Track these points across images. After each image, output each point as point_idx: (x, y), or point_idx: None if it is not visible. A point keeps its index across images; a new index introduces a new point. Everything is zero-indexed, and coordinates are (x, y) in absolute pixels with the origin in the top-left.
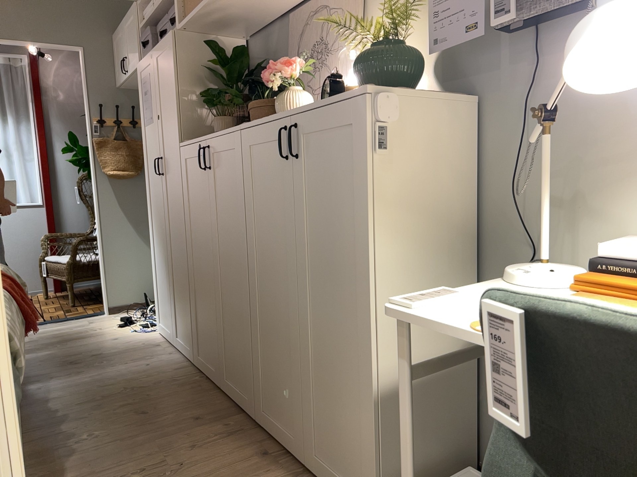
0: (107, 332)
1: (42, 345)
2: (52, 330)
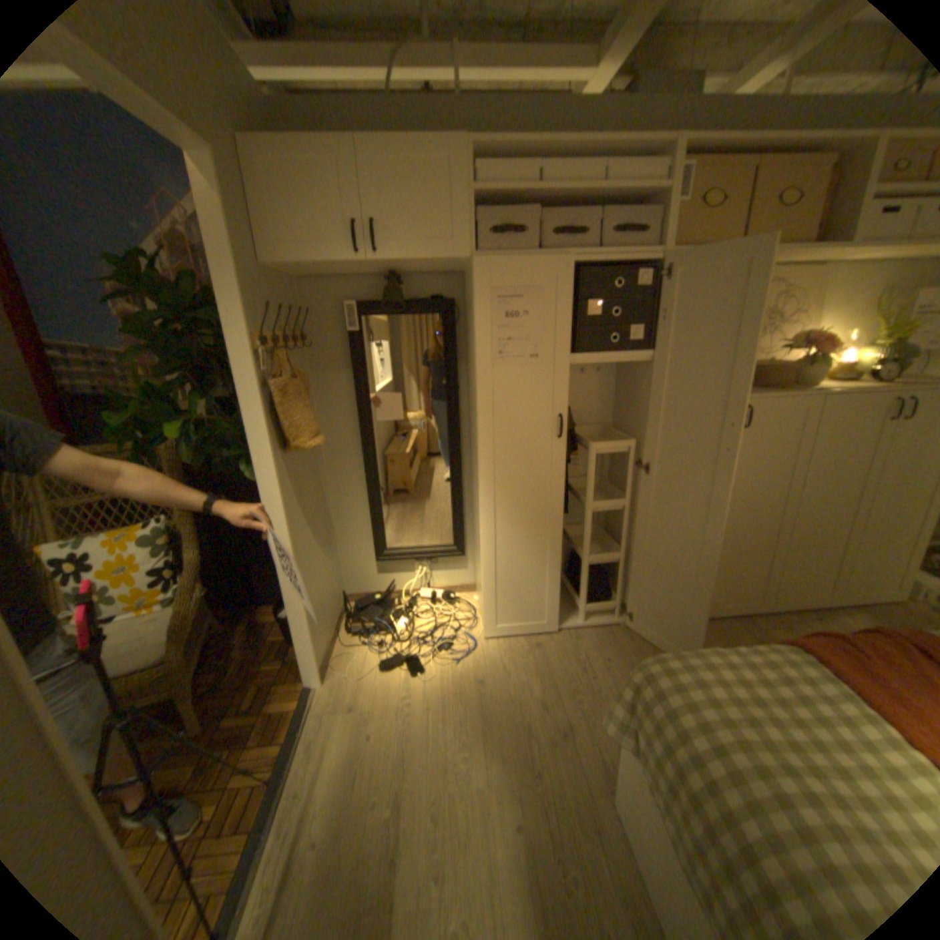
0: (436, 690)
1: (441, 782)
2: (350, 771)
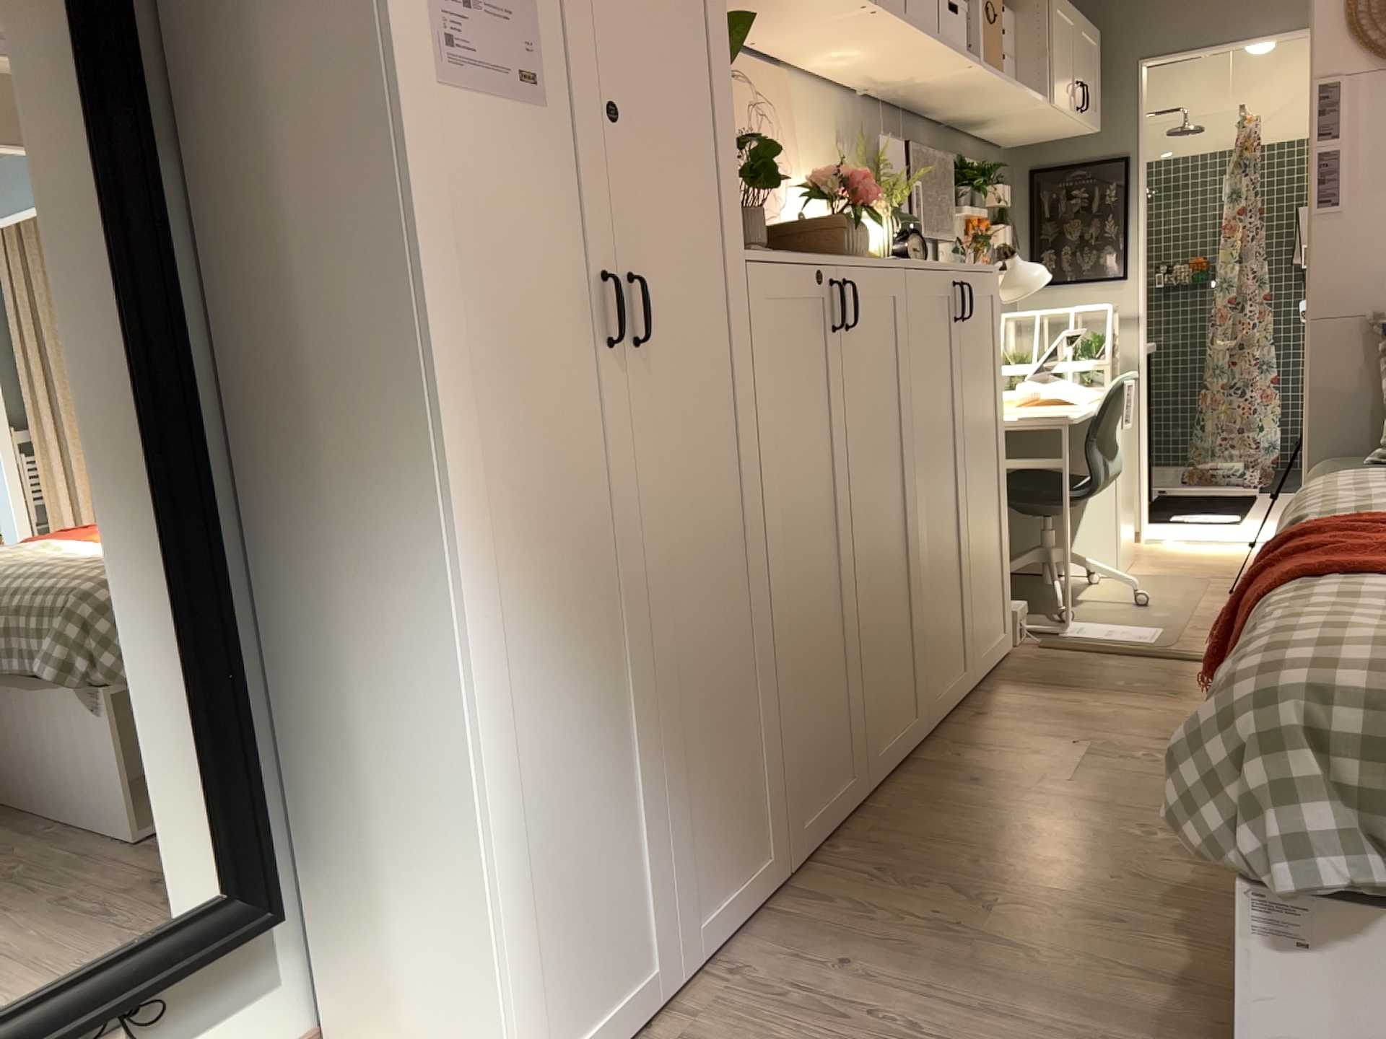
0: None
1: None
2: None
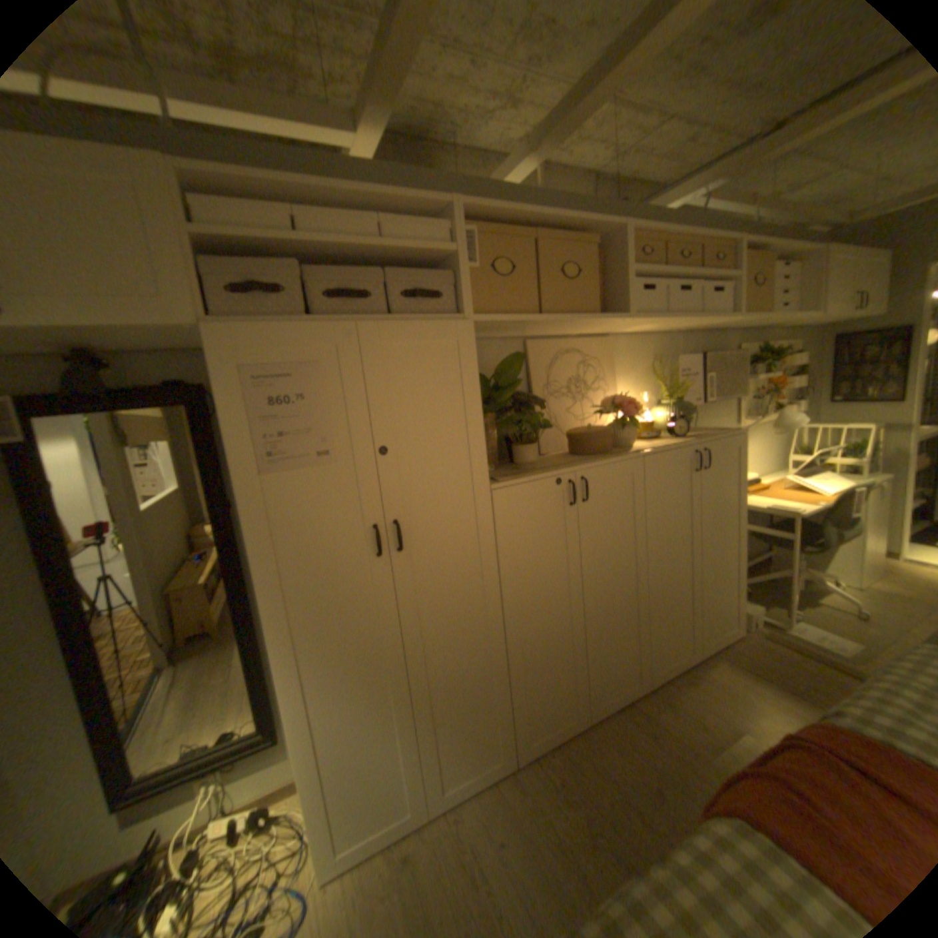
0: None
1: None
2: None
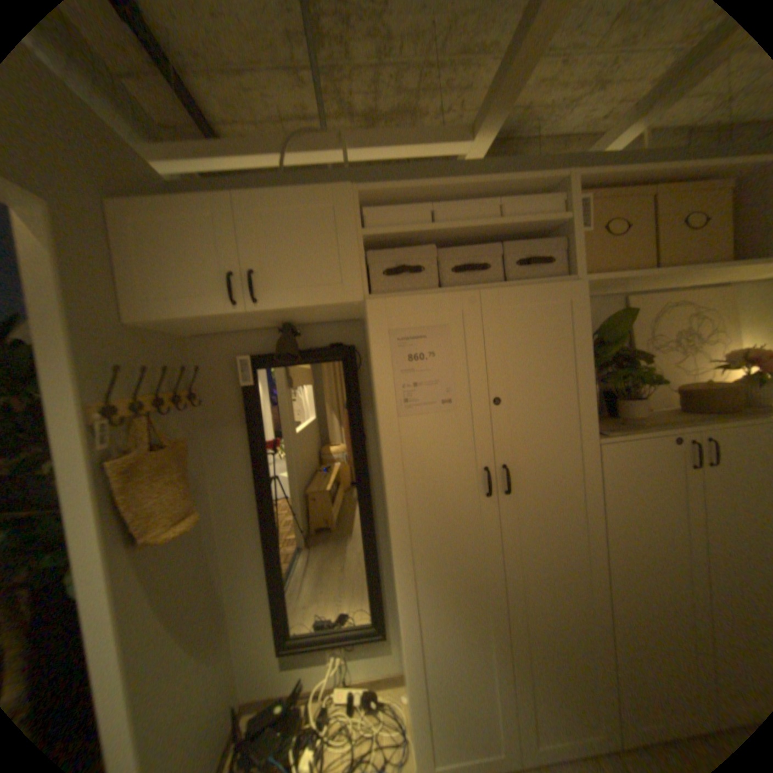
0: None
1: None
2: None
